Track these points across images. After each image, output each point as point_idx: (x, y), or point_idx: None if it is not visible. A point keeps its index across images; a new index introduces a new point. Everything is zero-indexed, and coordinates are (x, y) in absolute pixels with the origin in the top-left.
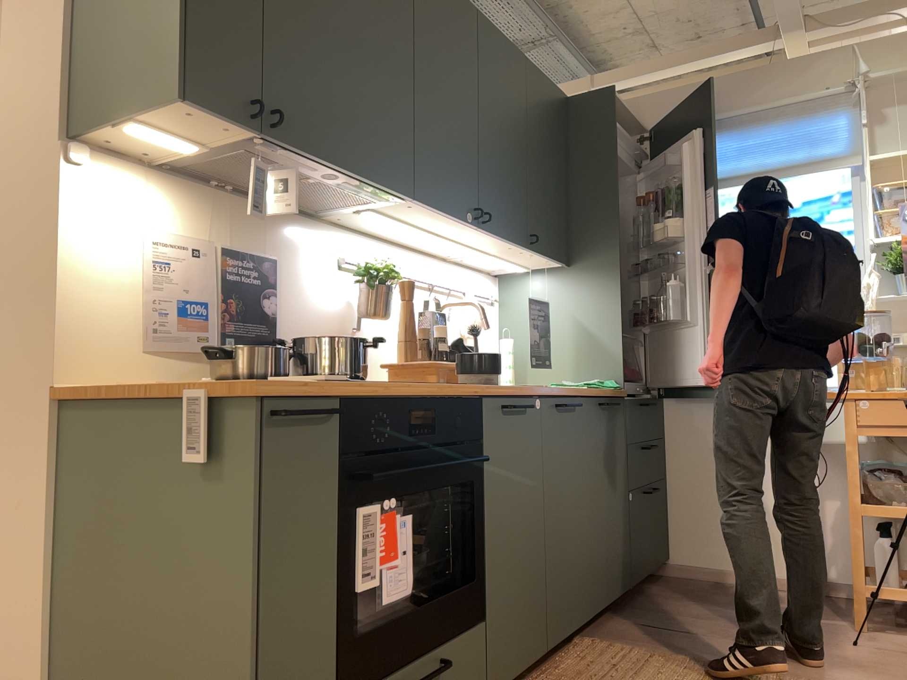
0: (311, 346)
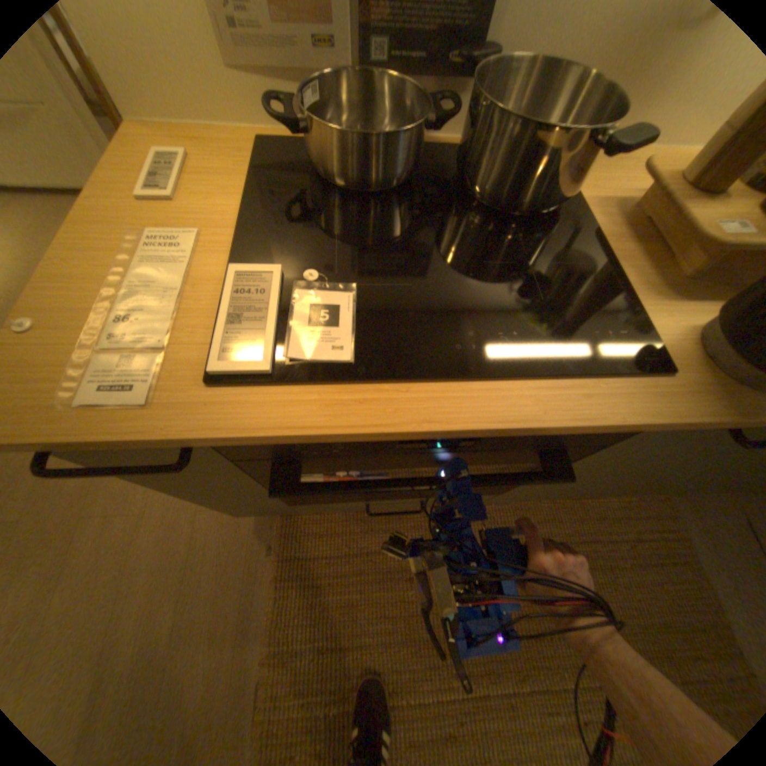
0: (488, 106)
